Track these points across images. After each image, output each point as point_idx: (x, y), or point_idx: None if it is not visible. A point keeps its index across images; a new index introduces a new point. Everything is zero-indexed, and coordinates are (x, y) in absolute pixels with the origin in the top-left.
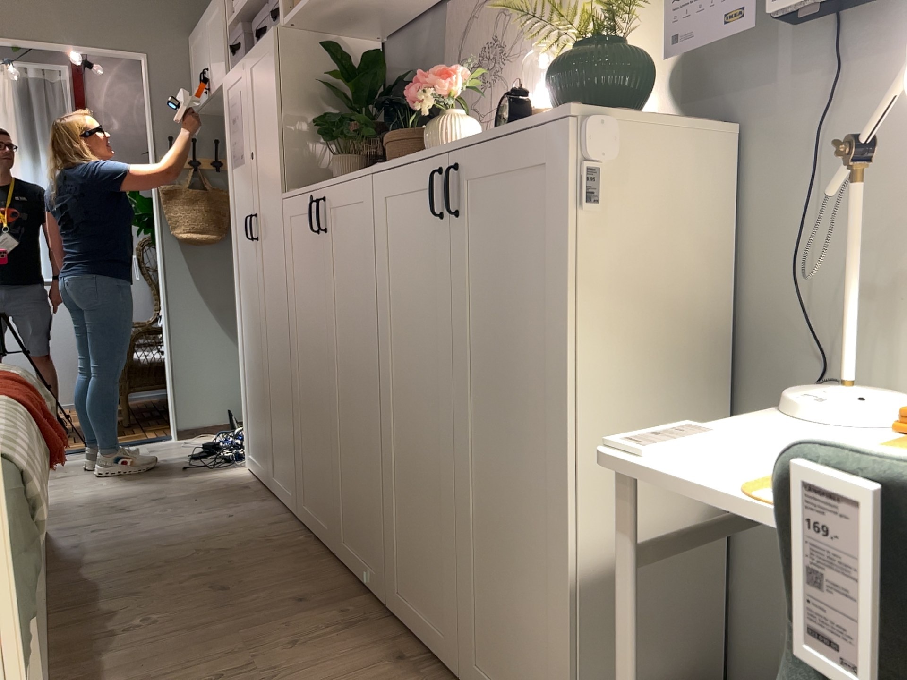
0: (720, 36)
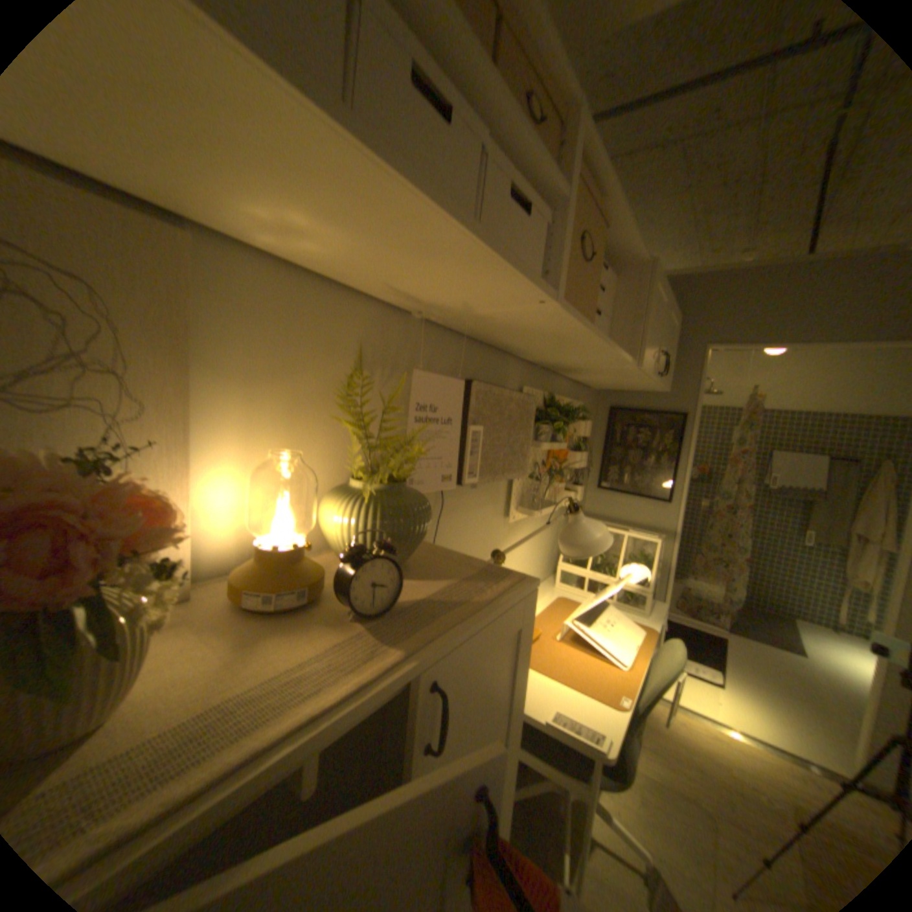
0: (436, 485)
